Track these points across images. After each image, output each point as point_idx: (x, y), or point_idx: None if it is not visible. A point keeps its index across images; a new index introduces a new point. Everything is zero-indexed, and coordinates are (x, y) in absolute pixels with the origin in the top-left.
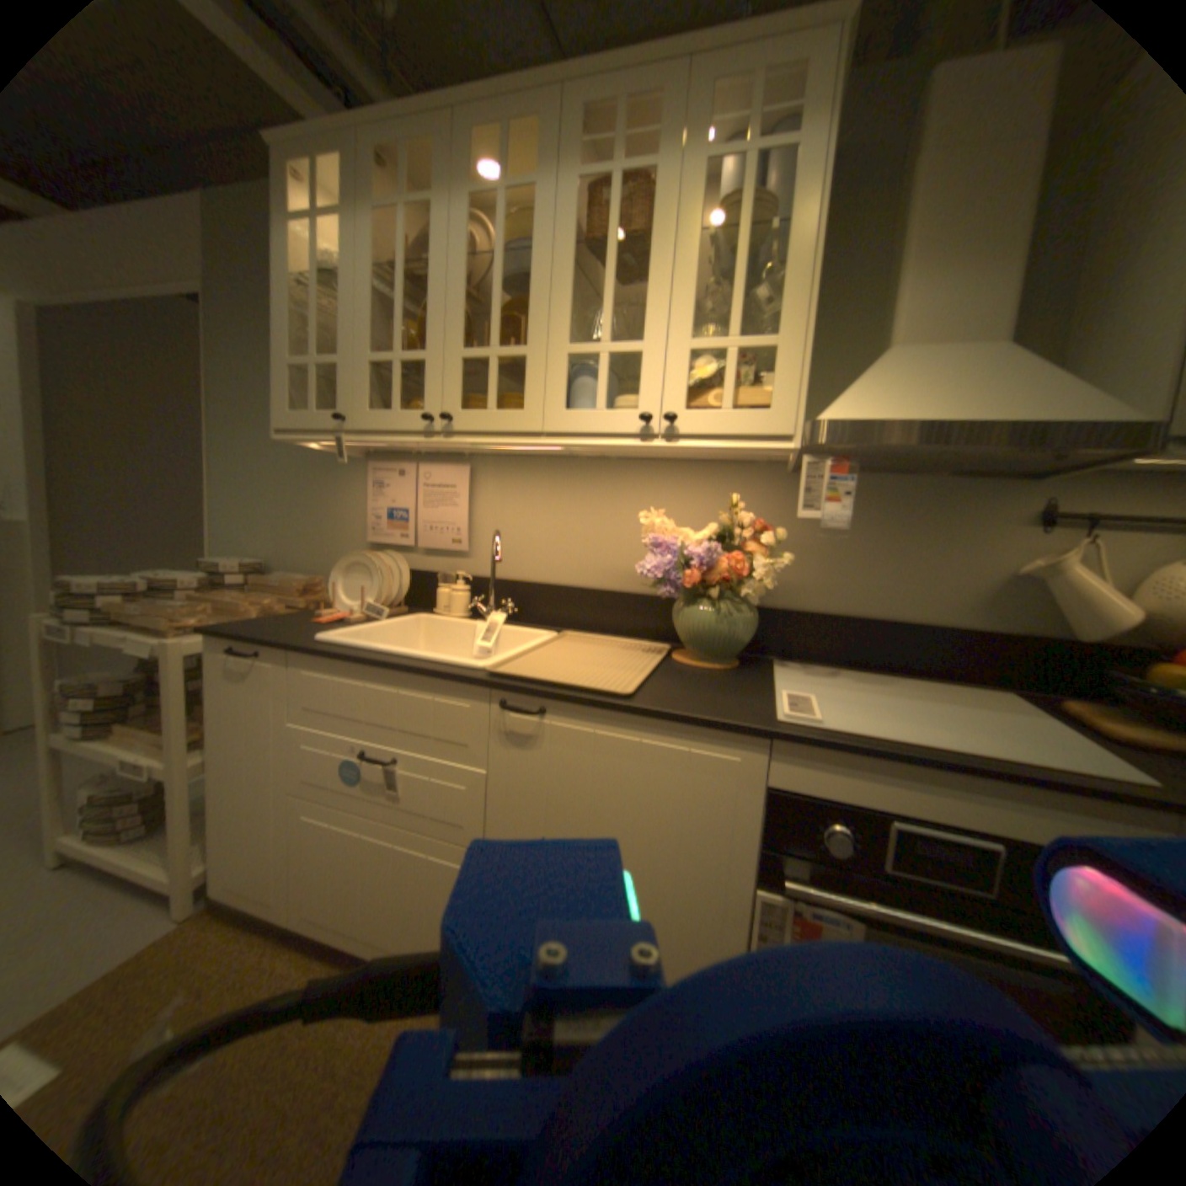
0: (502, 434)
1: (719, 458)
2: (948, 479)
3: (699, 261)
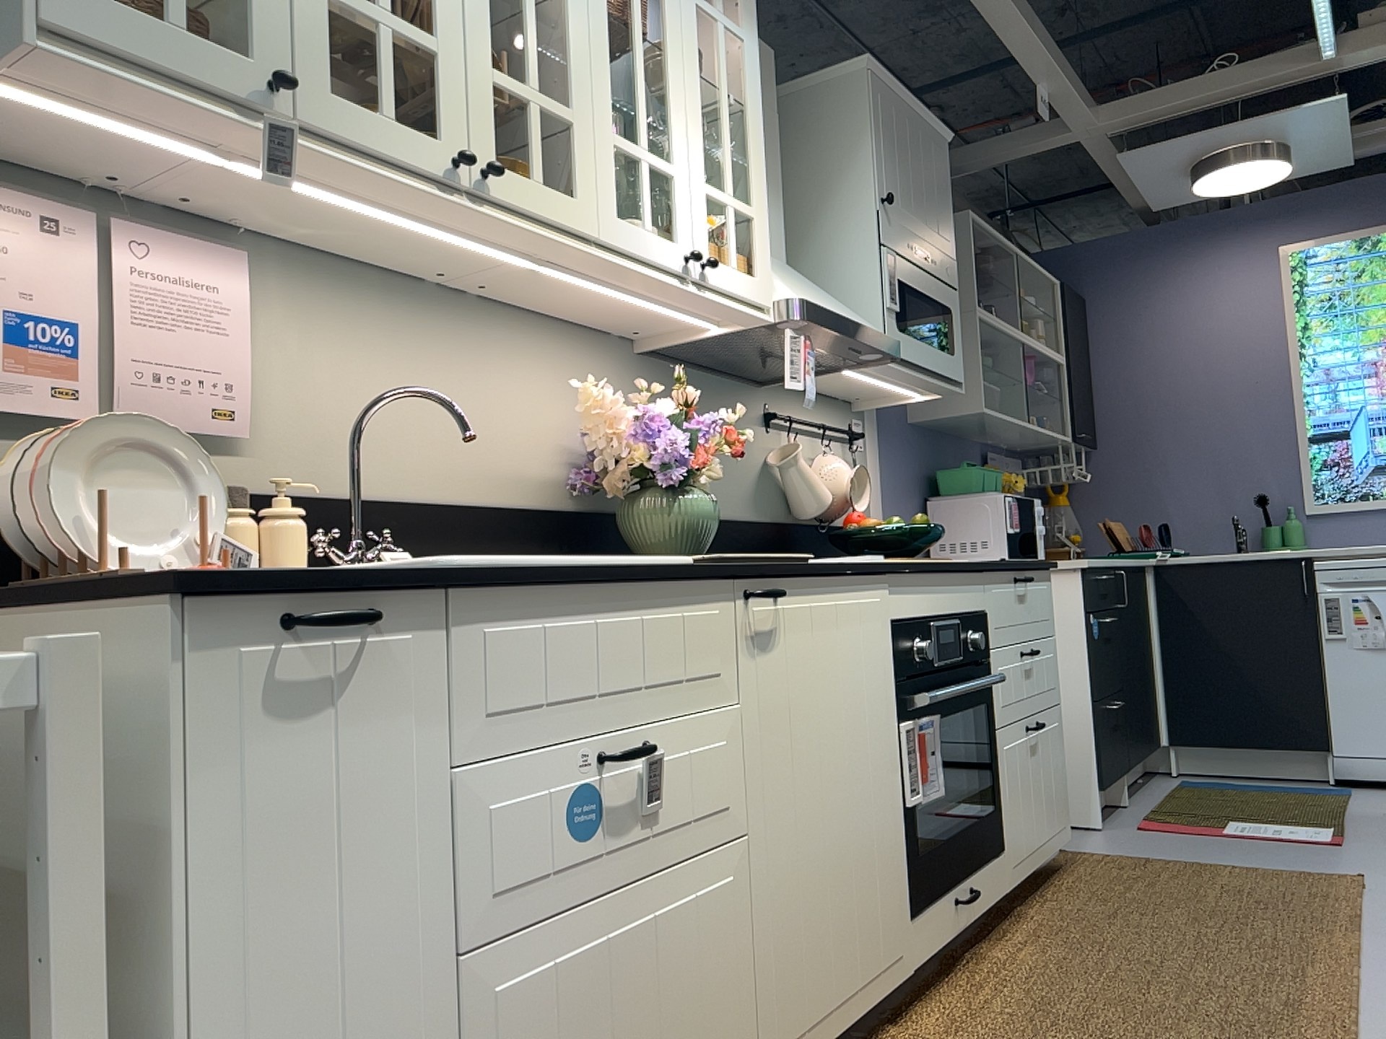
0: (541, 223)
1: (585, 323)
2: (725, 378)
3: (702, 104)
